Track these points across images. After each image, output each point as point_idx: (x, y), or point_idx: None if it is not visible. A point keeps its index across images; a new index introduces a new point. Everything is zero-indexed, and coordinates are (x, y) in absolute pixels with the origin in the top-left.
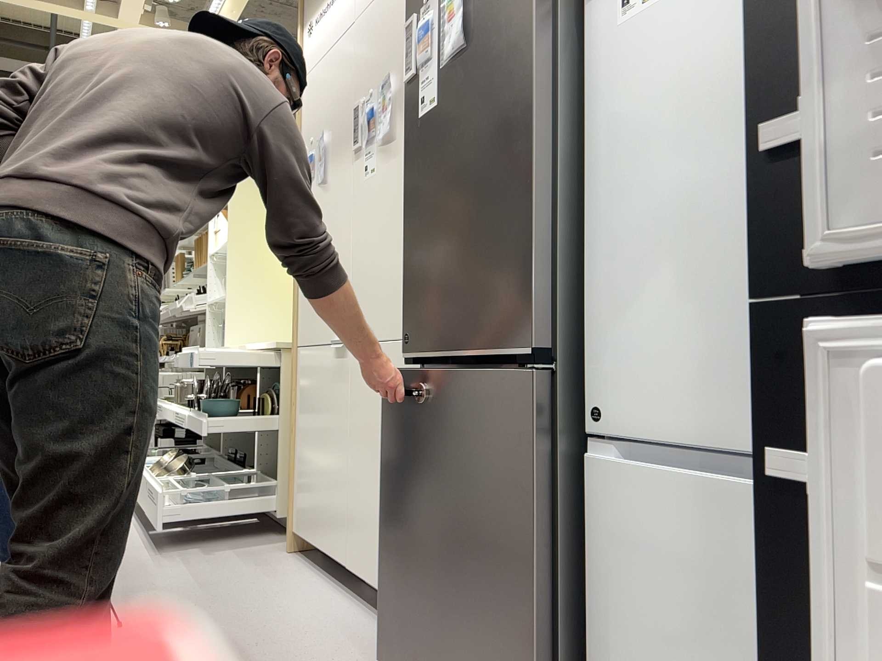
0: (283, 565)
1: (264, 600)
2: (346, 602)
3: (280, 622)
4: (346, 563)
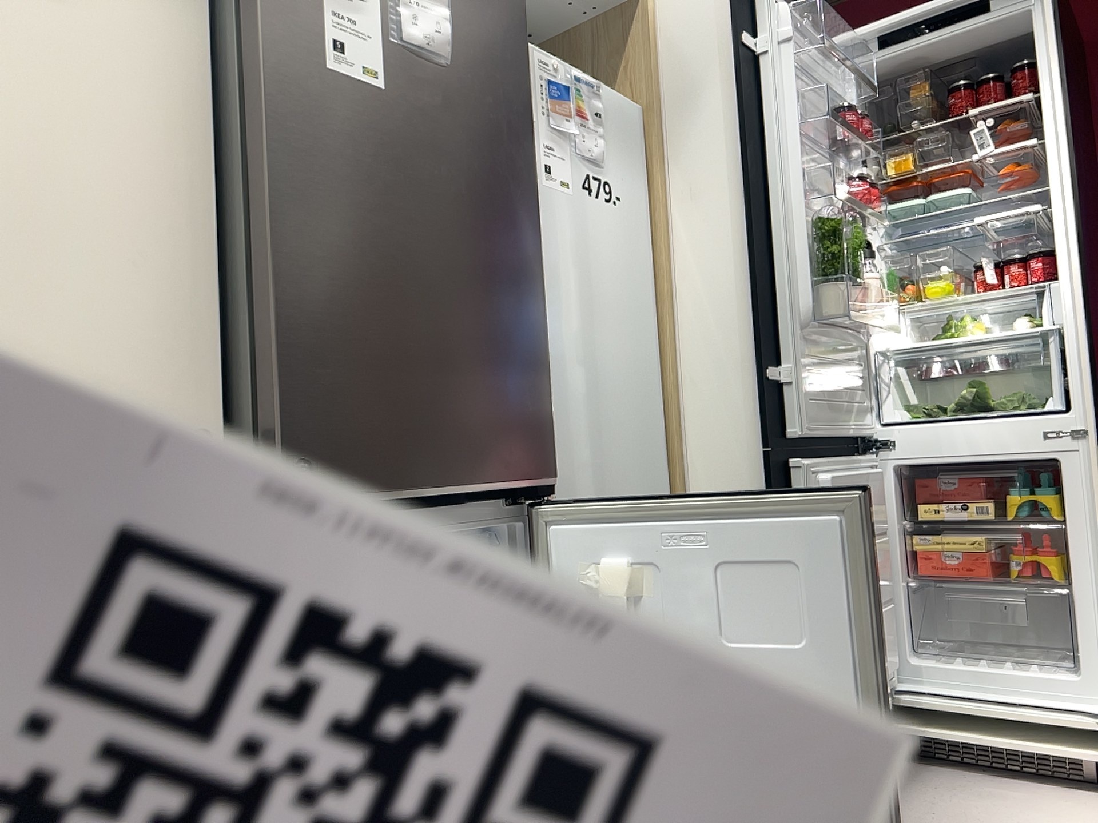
0: None
1: None
2: None
3: None
4: None
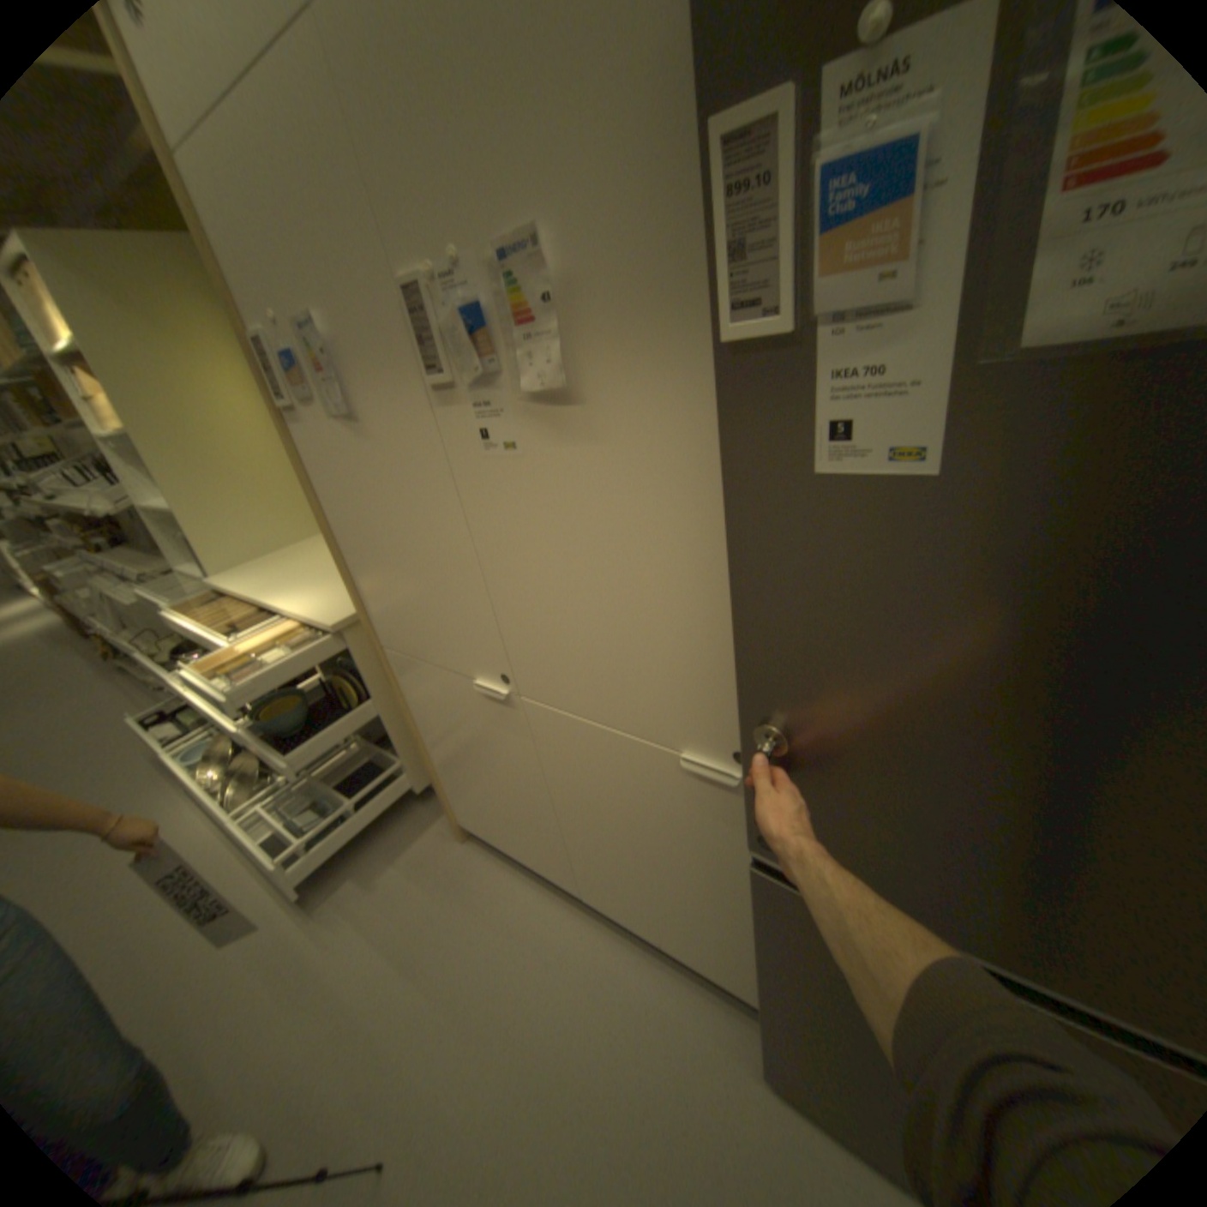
0: (472, 877)
1: (506, 978)
2: (598, 935)
3: (561, 1028)
4: (579, 896)
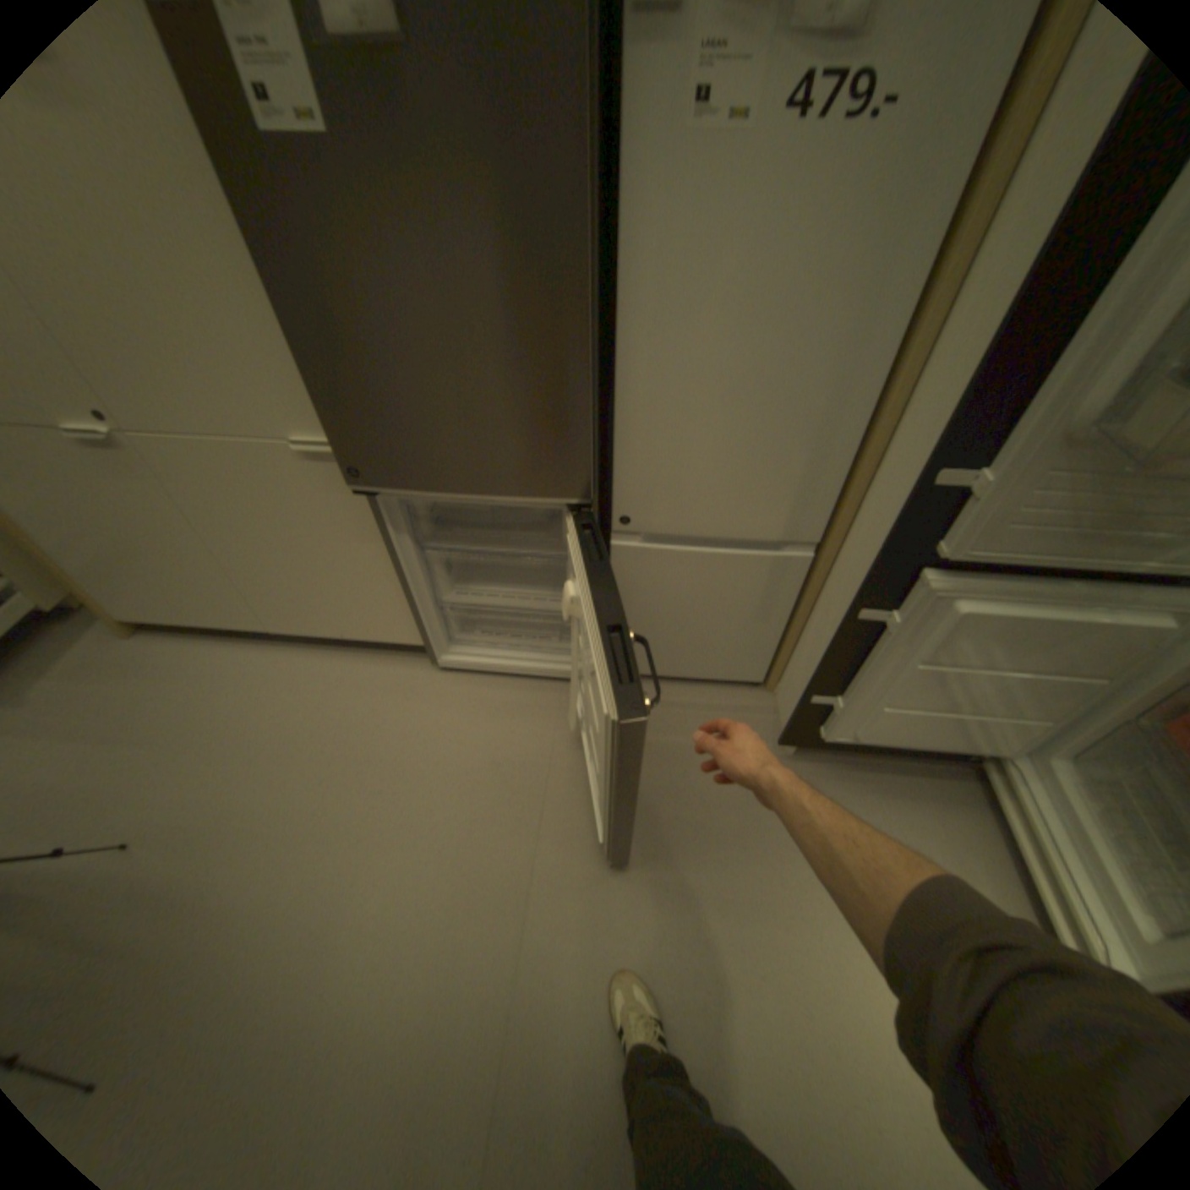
0: (151, 657)
1: (212, 706)
2: (293, 654)
3: (272, 714)
4: (266, 629)
